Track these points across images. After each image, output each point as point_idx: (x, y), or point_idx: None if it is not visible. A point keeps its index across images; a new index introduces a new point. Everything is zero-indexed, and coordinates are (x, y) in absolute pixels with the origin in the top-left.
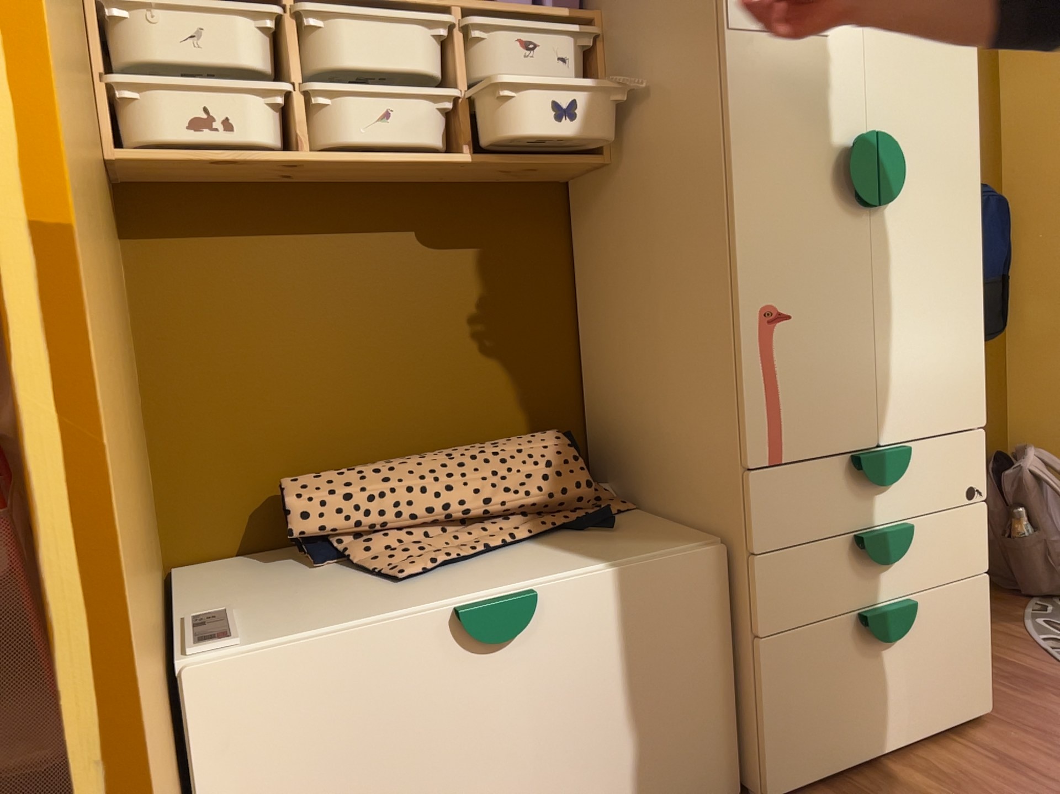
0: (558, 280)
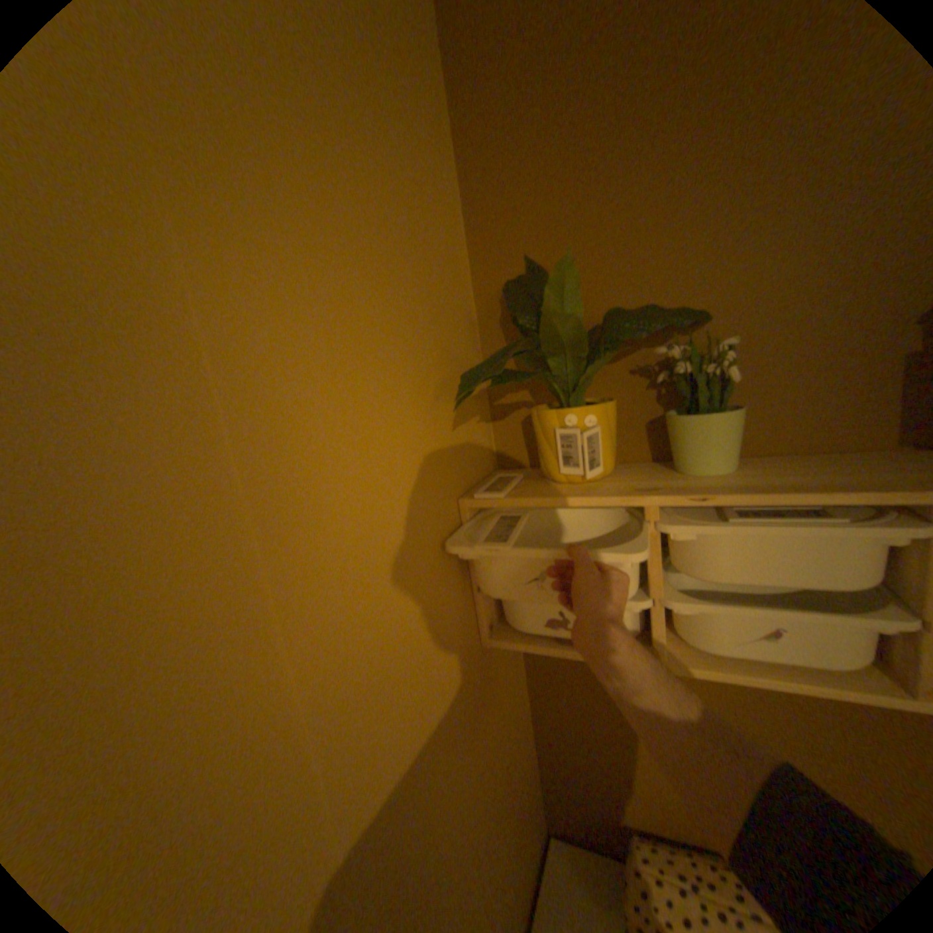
0: None
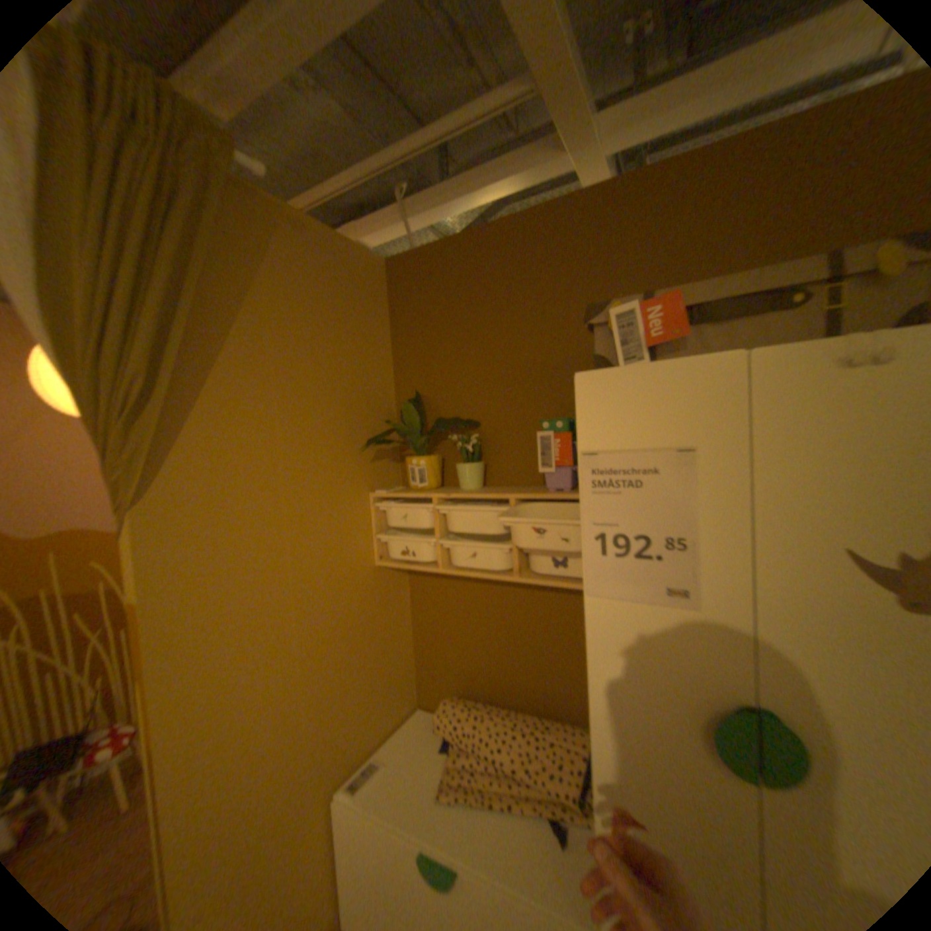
0: None
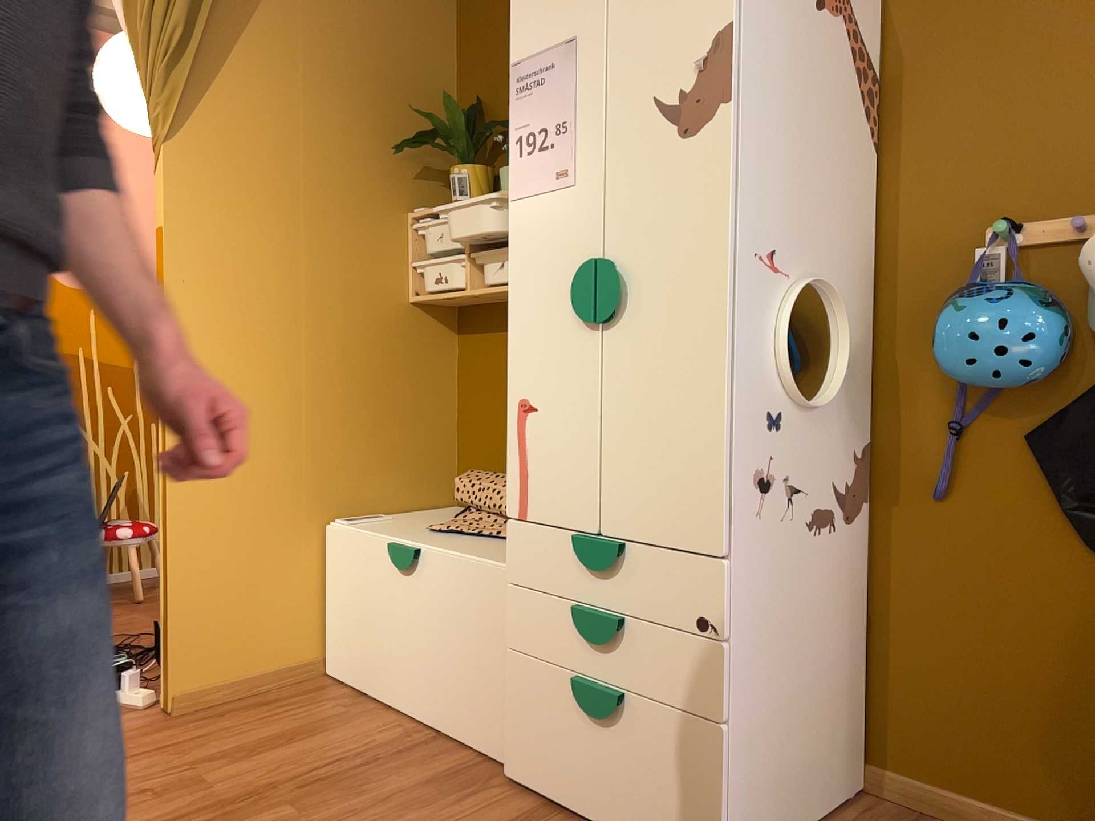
0: None
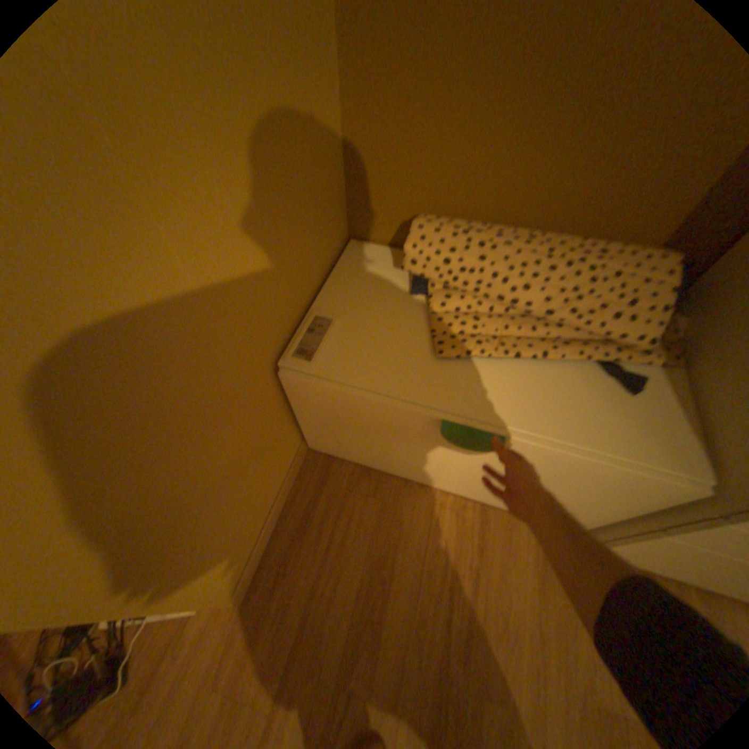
0: None
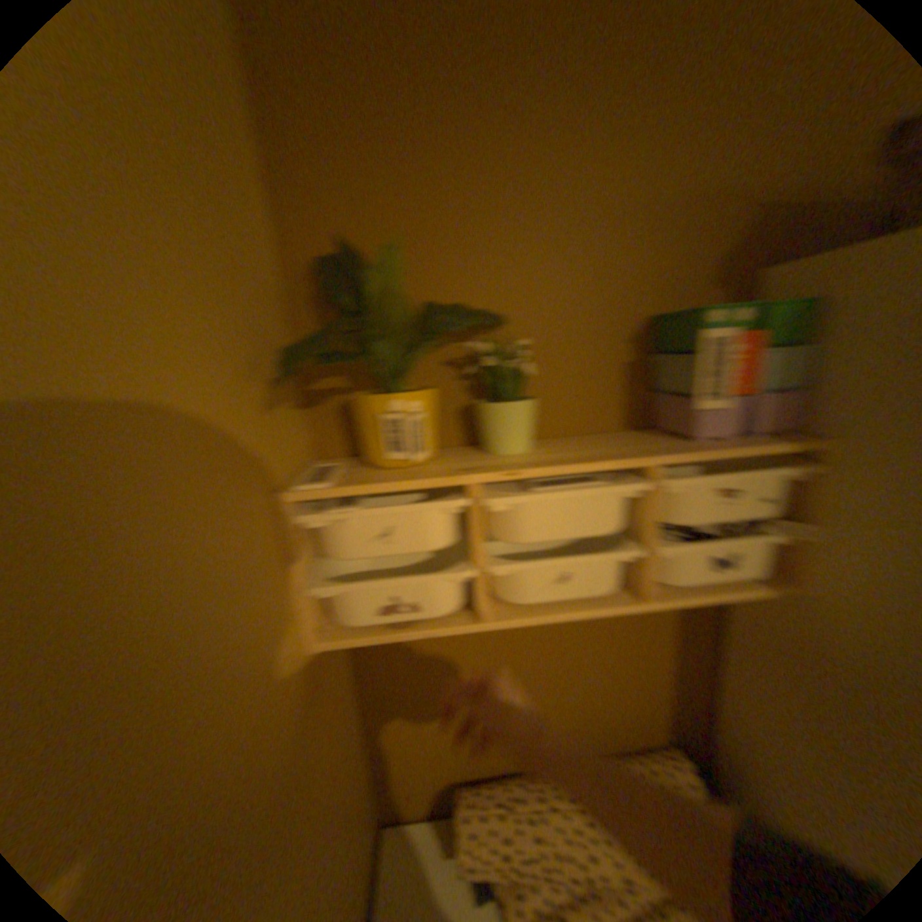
0: (706, 627)
